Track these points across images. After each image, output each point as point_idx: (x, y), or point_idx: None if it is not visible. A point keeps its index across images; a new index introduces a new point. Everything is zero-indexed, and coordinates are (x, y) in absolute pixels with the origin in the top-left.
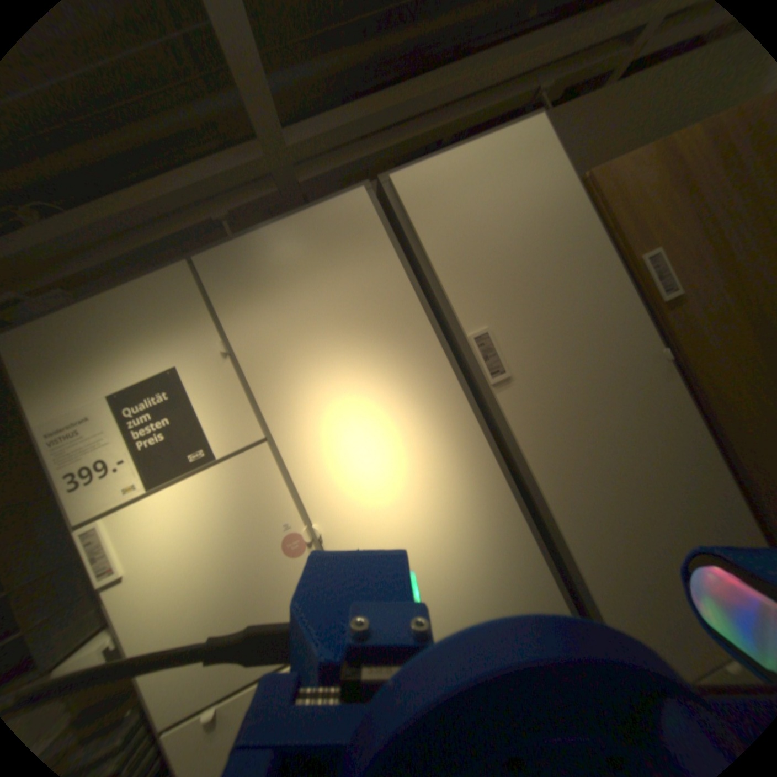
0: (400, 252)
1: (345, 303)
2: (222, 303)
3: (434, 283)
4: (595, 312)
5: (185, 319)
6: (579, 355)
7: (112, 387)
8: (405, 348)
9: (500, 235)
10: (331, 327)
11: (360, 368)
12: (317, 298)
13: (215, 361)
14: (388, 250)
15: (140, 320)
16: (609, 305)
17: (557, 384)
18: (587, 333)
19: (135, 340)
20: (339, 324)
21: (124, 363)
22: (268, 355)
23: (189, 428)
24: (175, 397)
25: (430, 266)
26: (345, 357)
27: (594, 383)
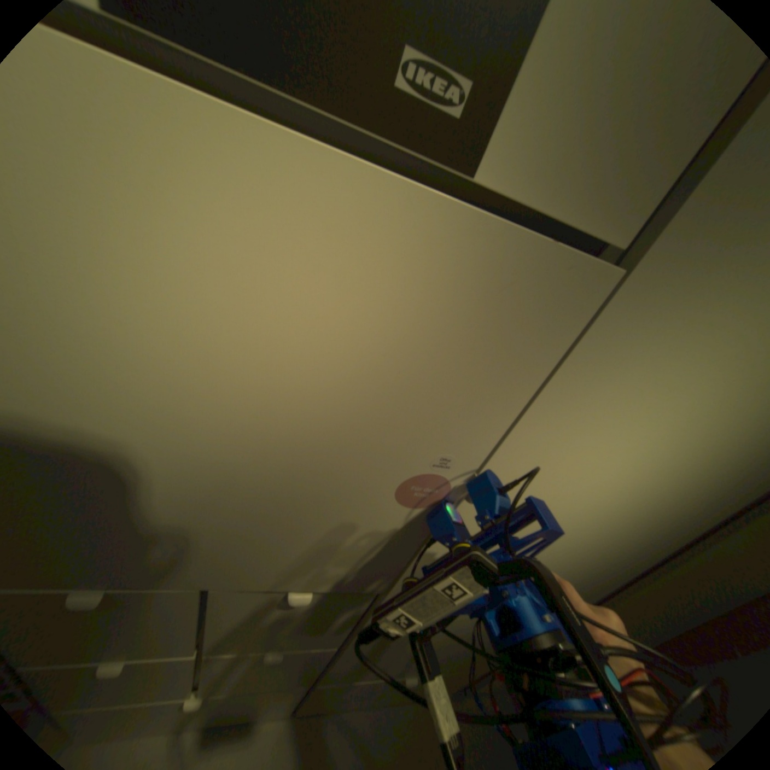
0: None
1: None
2: None
3: None
4: None
5: None
6: None
7: None
8: None
9: None
10: None
11: None
12: None
13: None
14: None
15: None
16: None
17: None
18: None
19: None
20: None
21: None
22: None
23: None
24: None
25: None
26: None
27: None
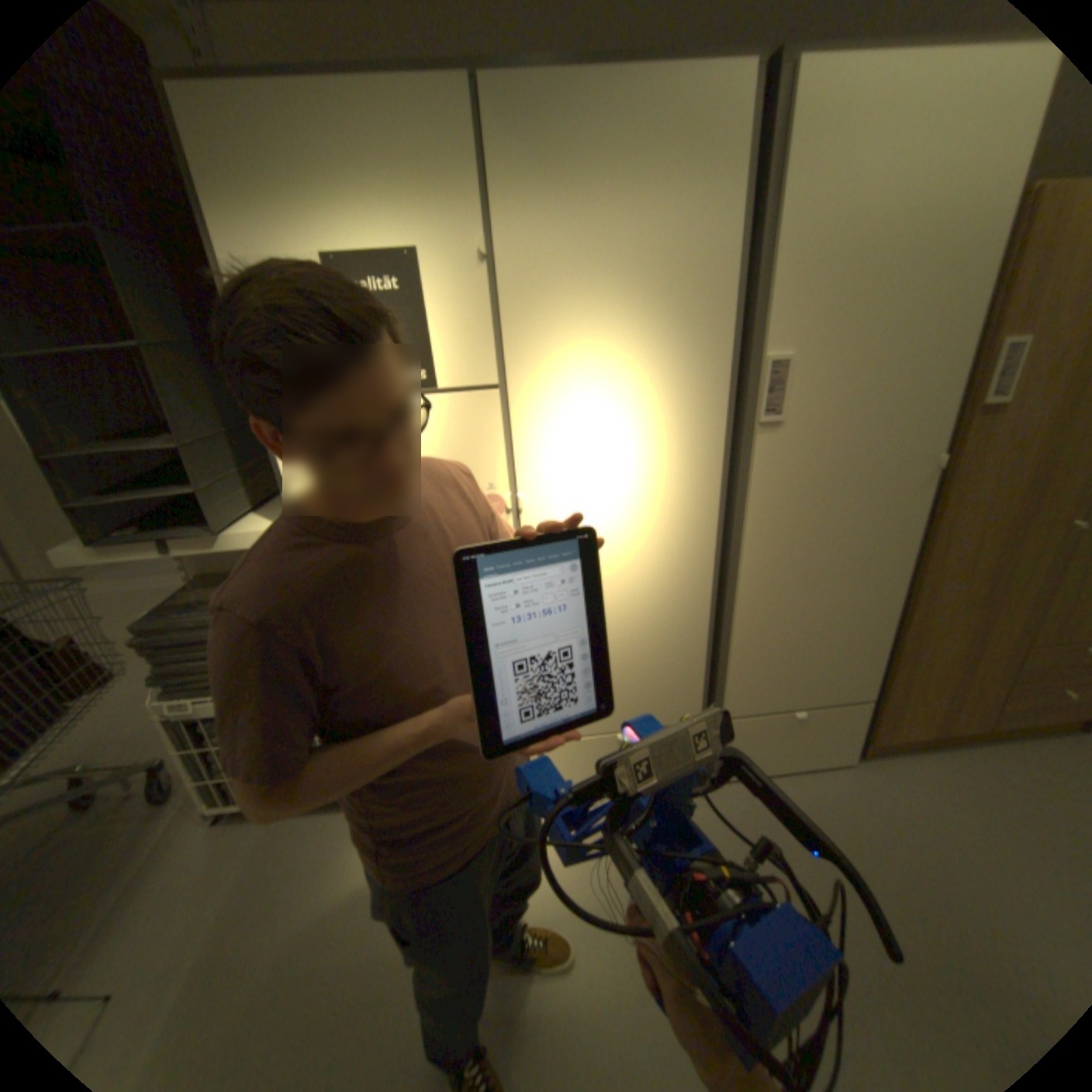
0: (747, 198)
1: (652, 251)
2: (501, 178)
3: (766, 269)
4: (910, 387)
5: (446, 181)
6: (862, 428)
7: (331, 244)
8: (693, 342)
9: (878, 236)
10: (622, 278)
11: (633, 347)
12: (622, 227)
13: (468, 263)
14: (738, 194)
15: (385, 154)
16: (928, 385)
17: (820, 449)
18: (885, 408)
19: (372, 185)
20: (633, 277)
21: (352, 215)
22: (535, 284)
23: (415, 340)
24: (407, 292)
25: (775, 242)
26: (622, 325)
27: (854, 464)
